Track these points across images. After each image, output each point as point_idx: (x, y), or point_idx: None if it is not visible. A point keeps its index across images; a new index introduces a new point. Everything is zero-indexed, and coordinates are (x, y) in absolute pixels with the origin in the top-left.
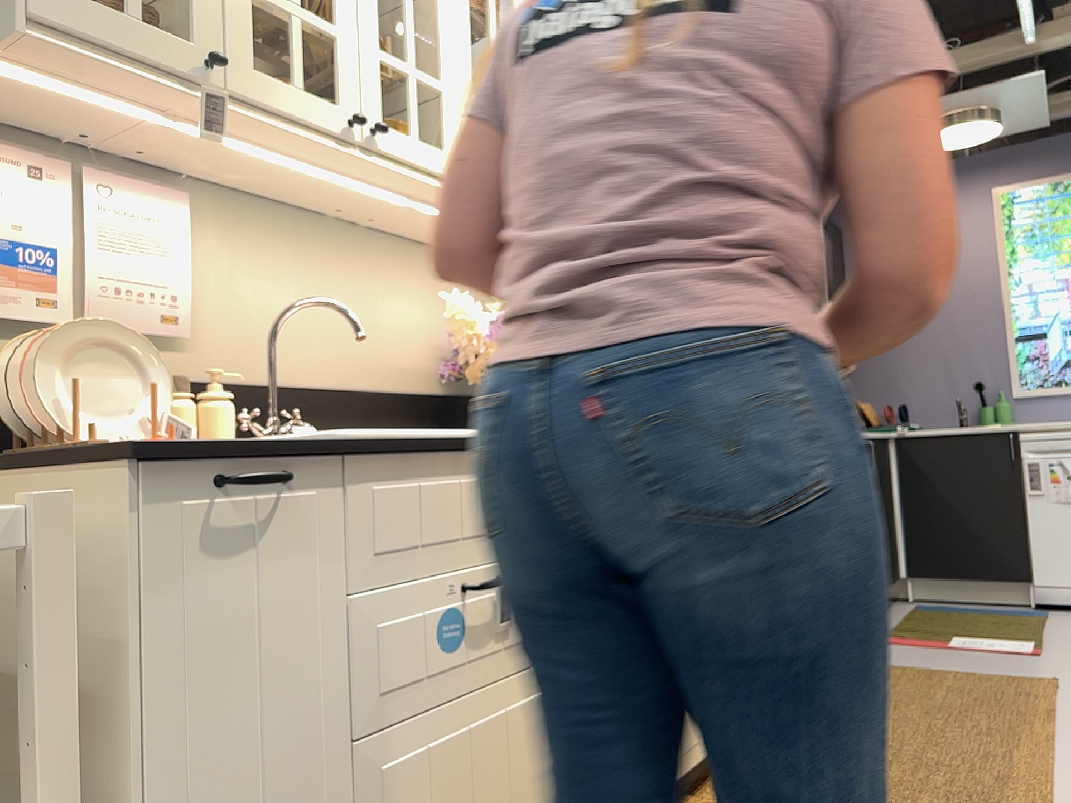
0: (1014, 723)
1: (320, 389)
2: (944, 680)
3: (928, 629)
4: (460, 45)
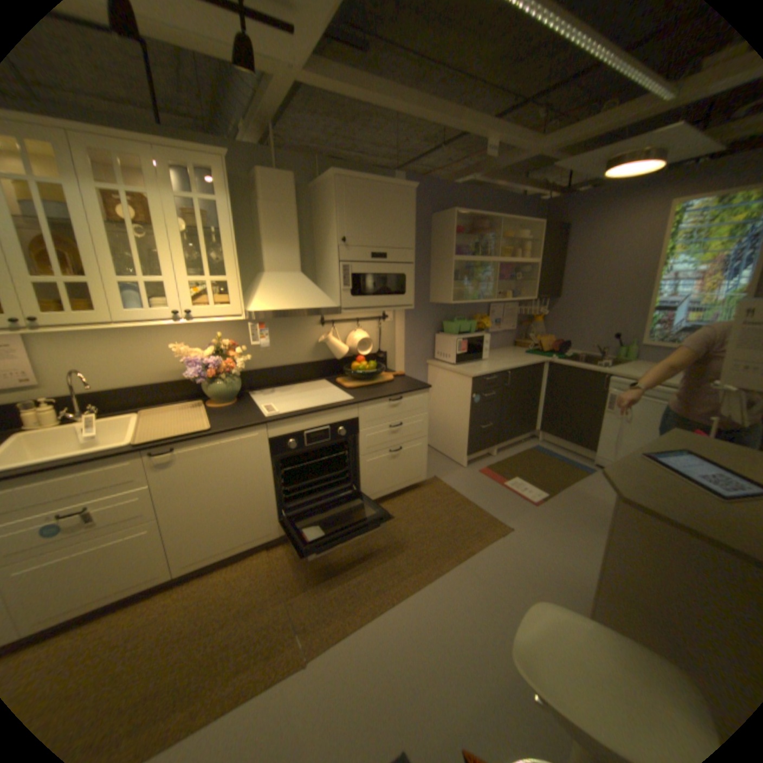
0: (443, 555)
1: (121, 389)
2: (460, 511)
3: (511, 468)
4: (100, 251)
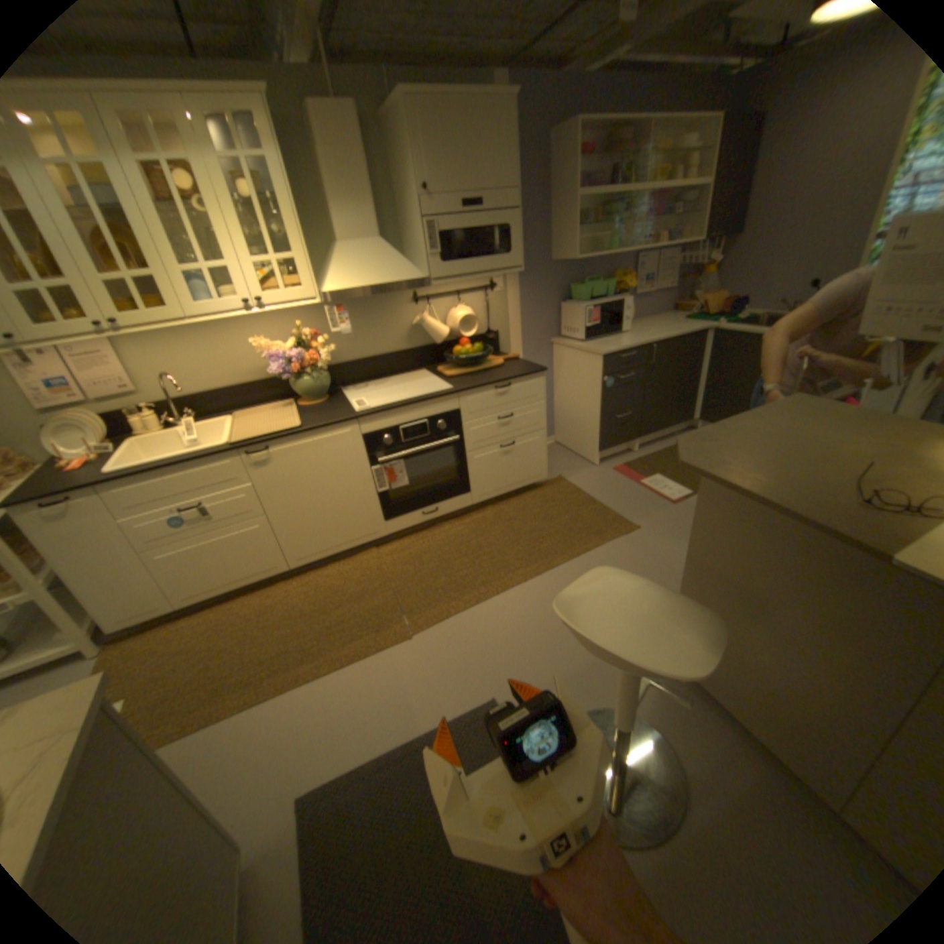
0: (556, 552)
1: (212, 391)
2: (583, 510)
3: (654, 465)
4: (157, 238)
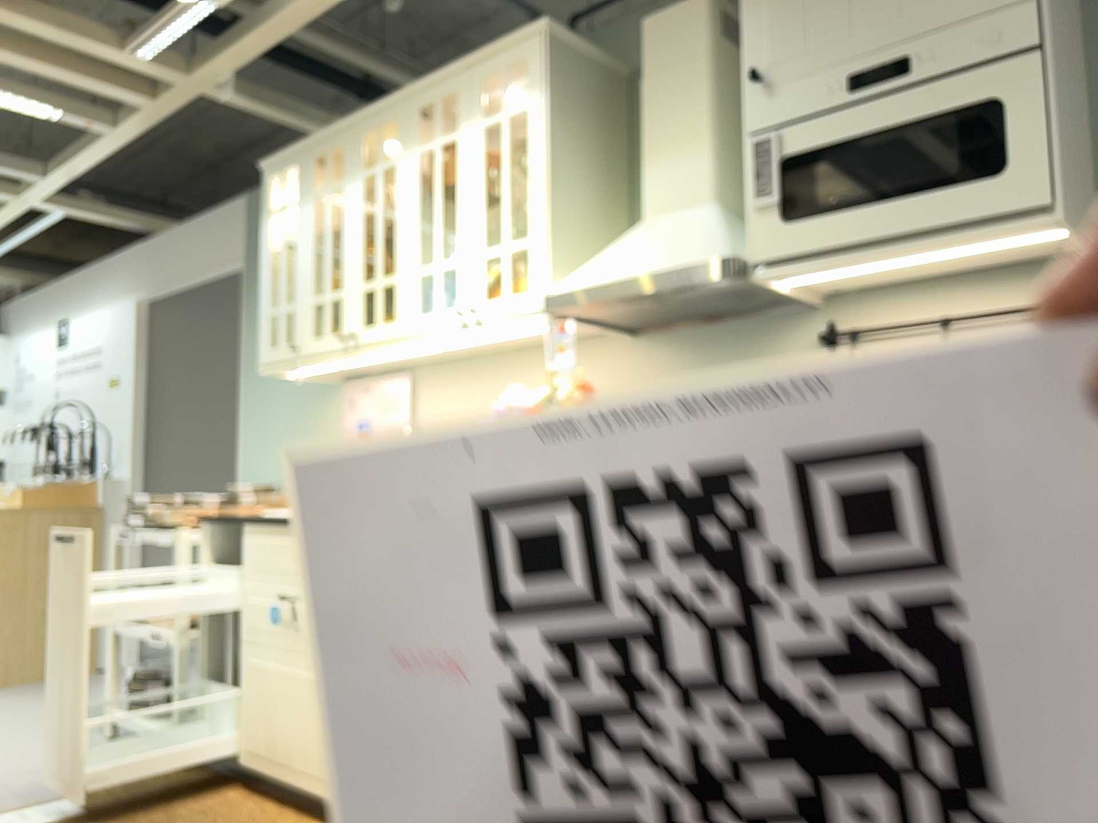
0: None
1: None
2: None
3: None
4: (409, 236)
